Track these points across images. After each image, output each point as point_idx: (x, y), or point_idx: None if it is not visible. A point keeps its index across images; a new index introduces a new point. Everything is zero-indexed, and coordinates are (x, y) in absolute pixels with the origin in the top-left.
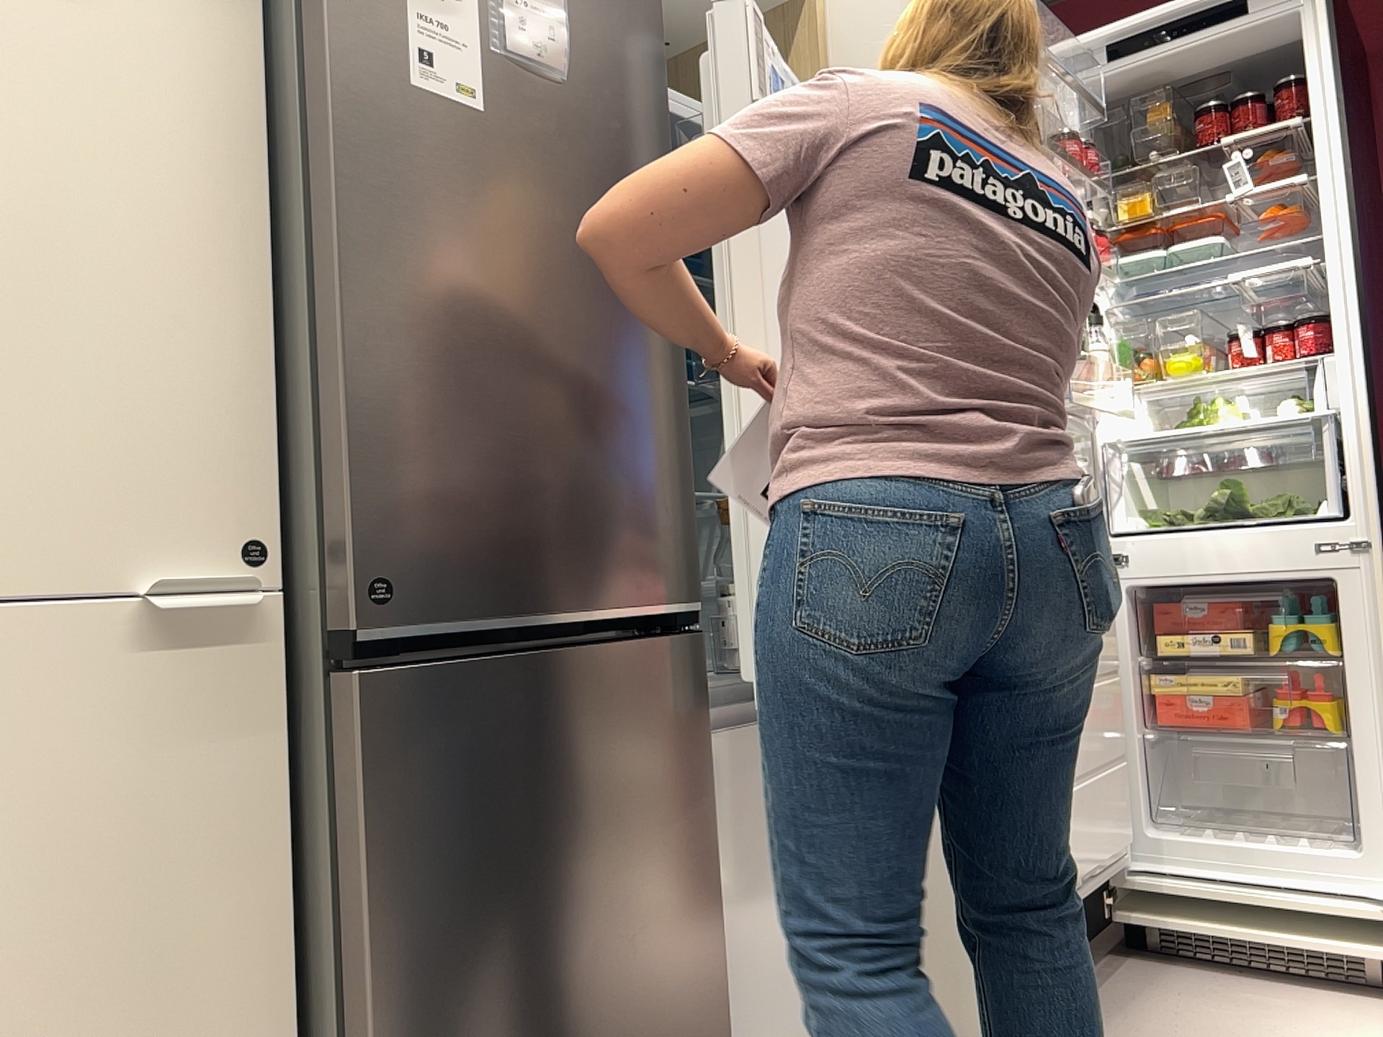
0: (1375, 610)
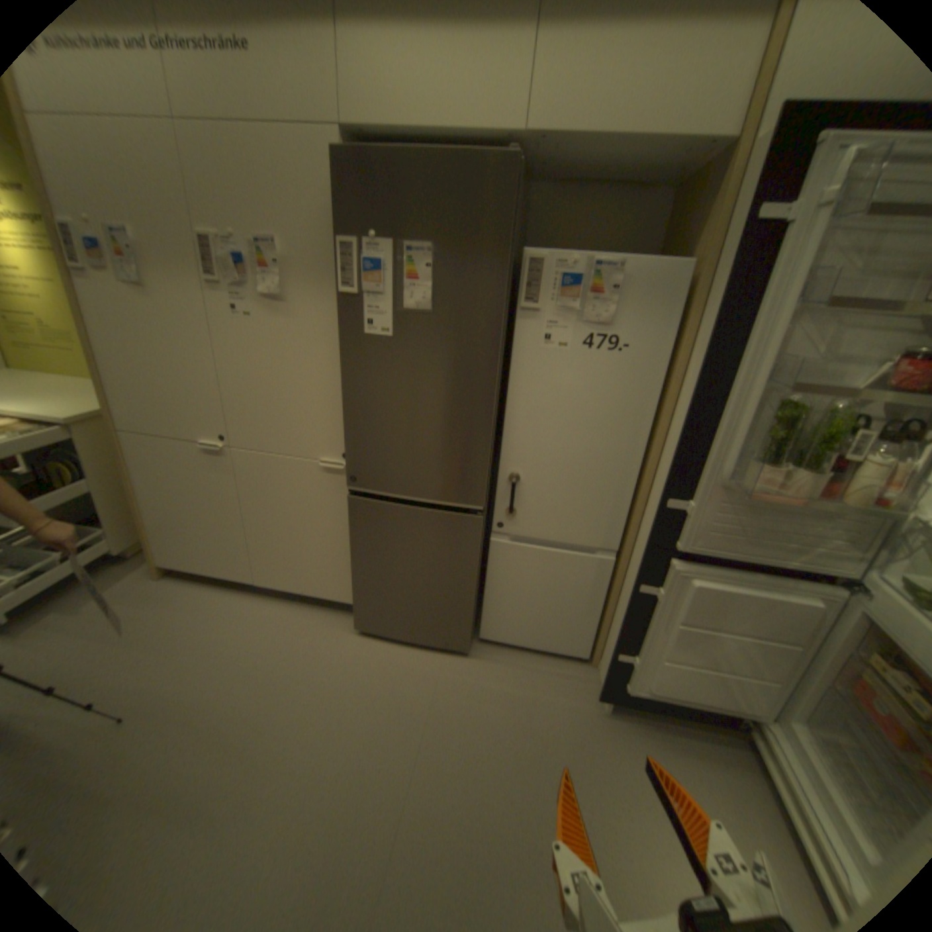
0: None
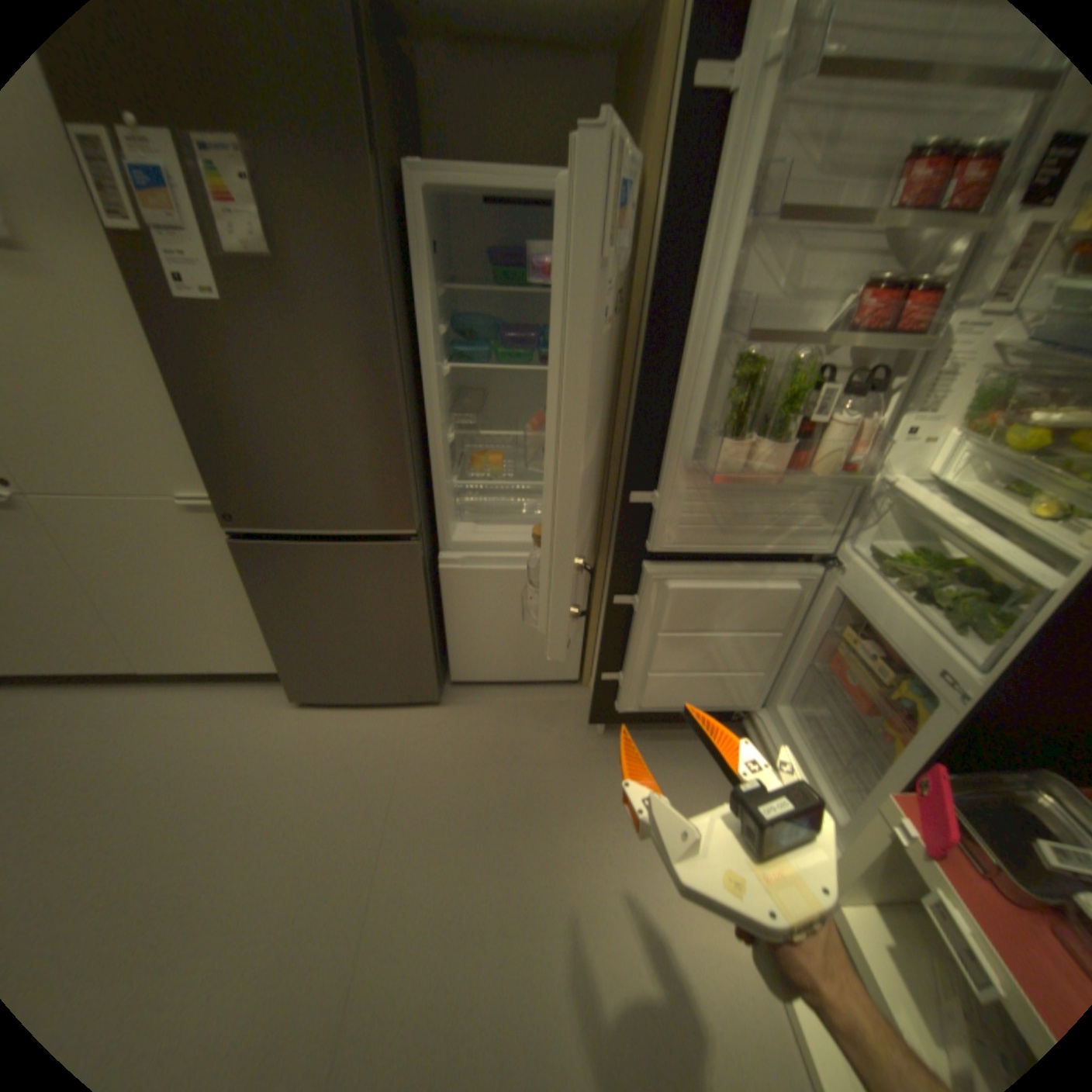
0: (941, 744)
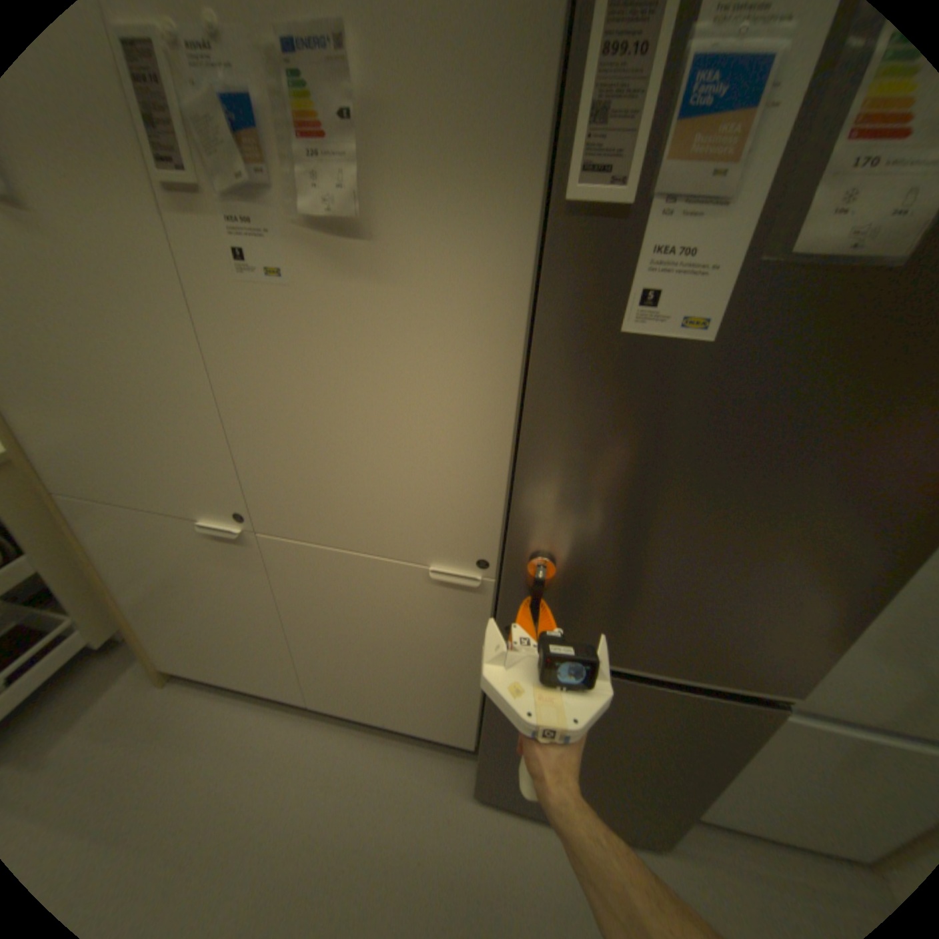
0: None
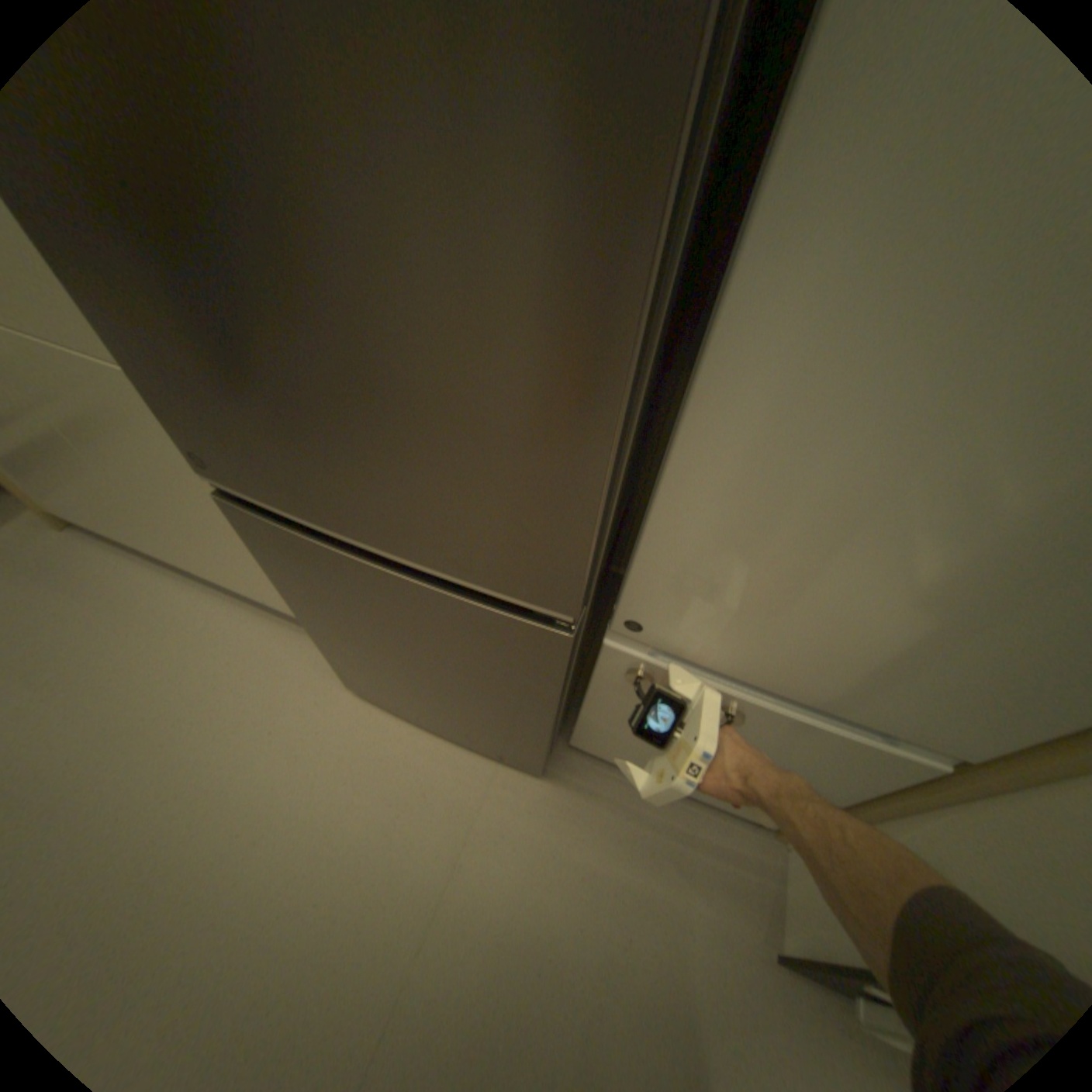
0: None
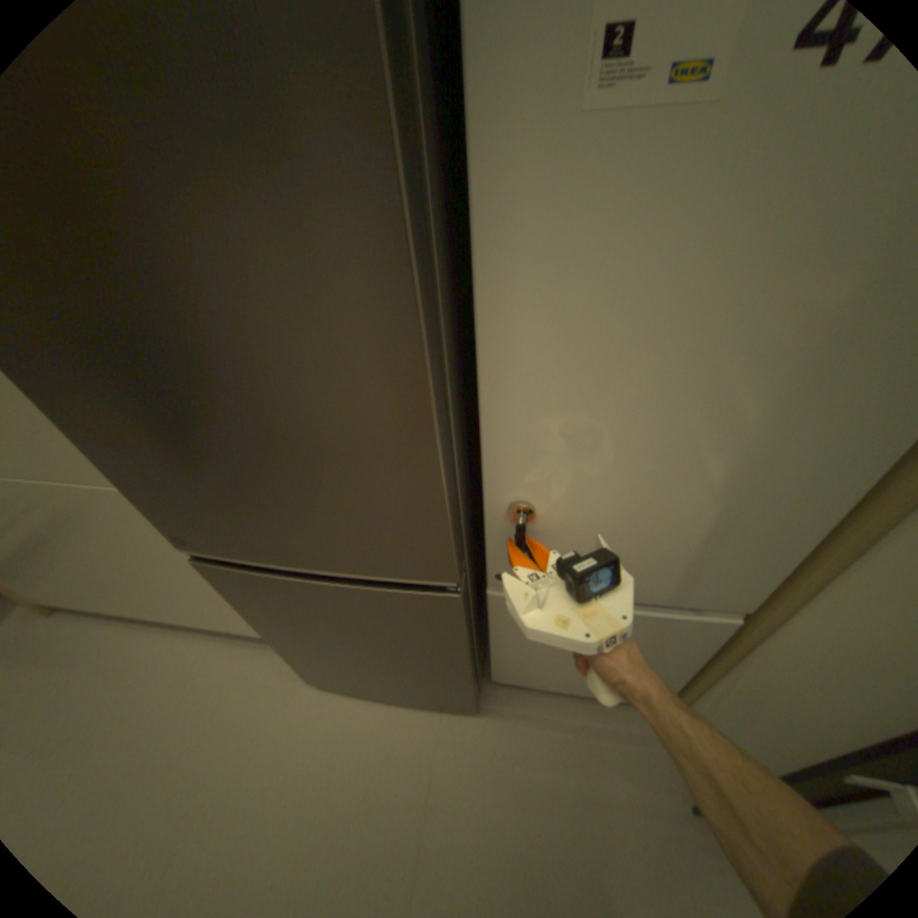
0: None
